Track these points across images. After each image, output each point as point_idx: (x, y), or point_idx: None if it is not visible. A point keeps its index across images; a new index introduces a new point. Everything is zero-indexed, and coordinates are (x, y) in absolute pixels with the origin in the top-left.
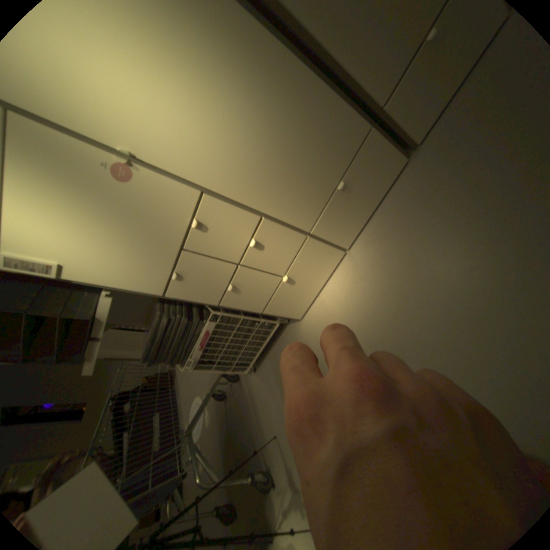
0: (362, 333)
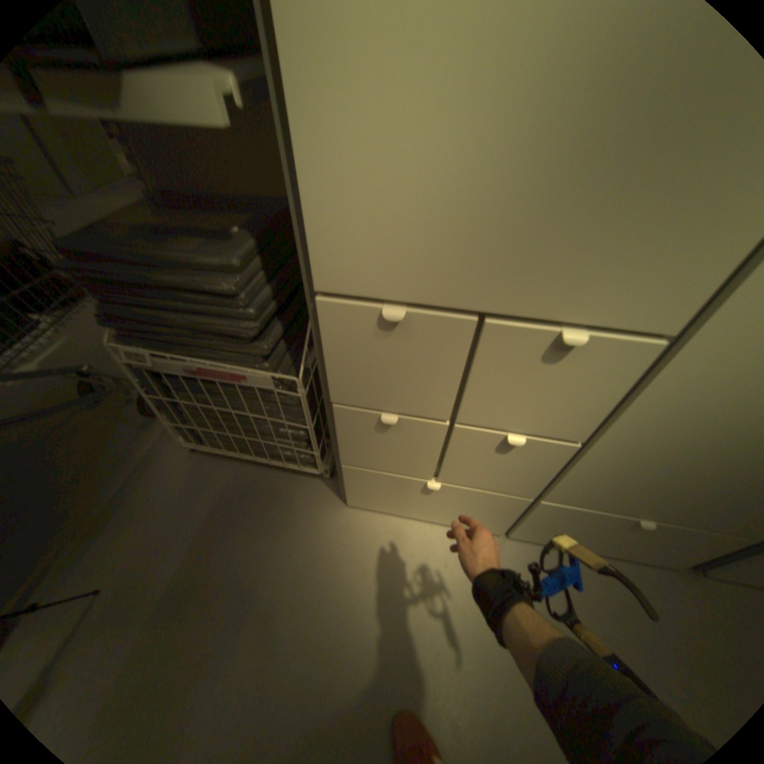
0: (406, 664)
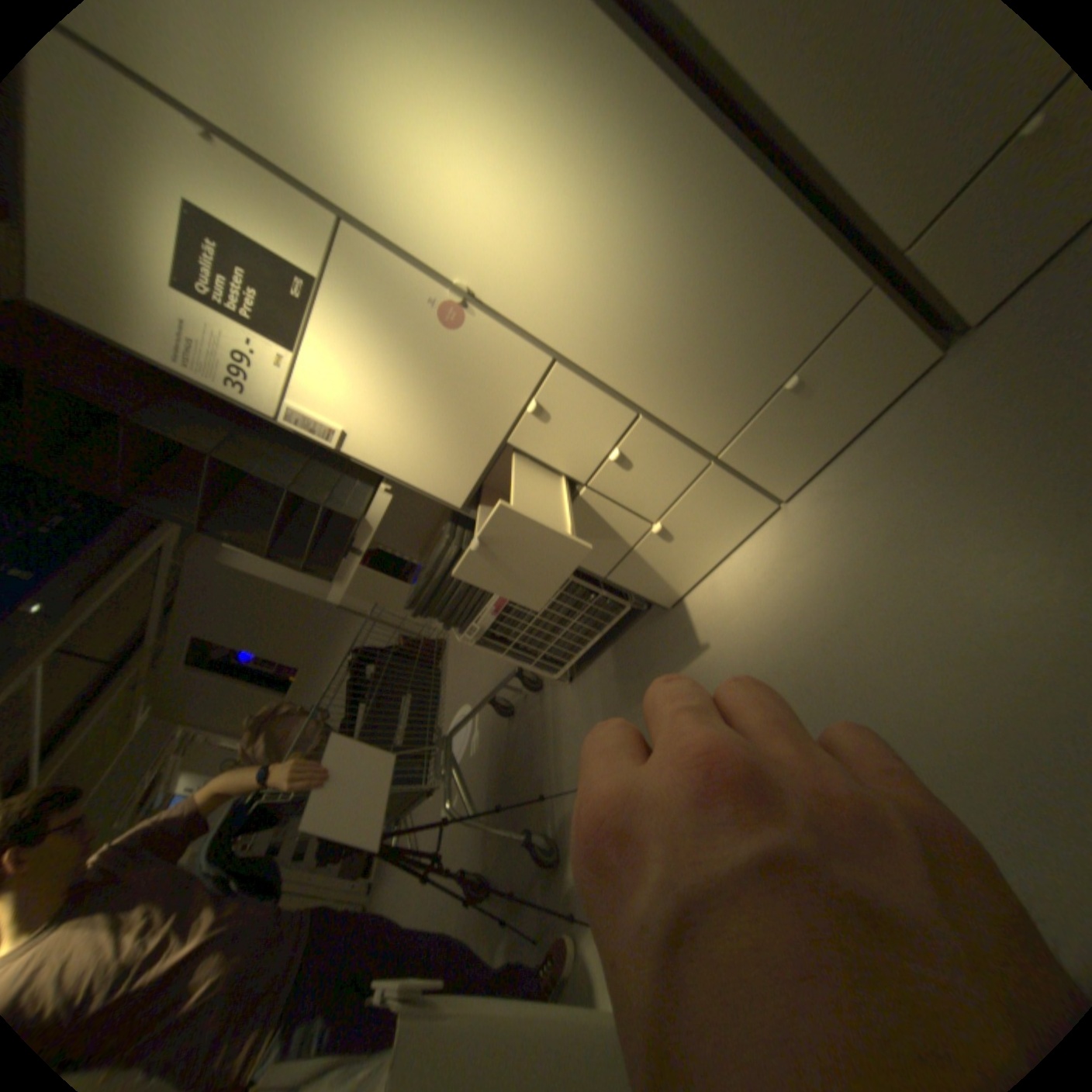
0: (769, 650)
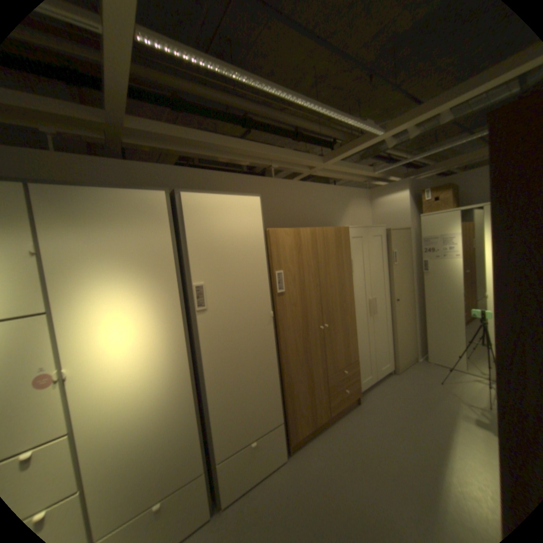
0: None
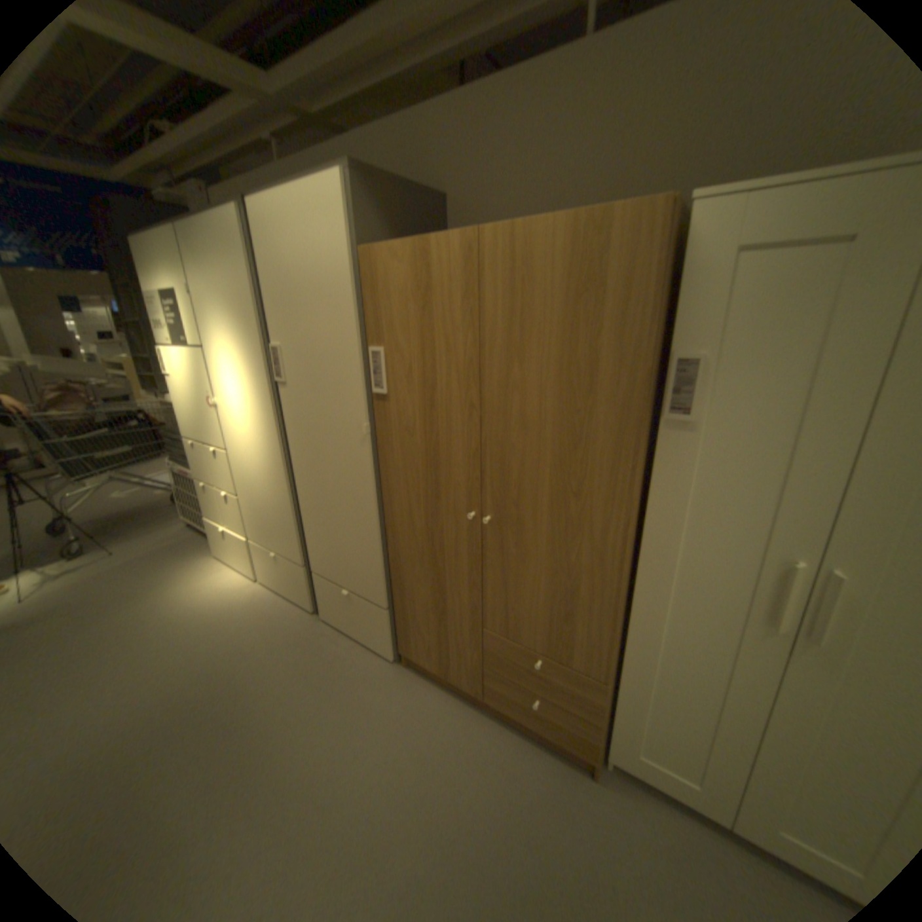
0: (170, 600)
